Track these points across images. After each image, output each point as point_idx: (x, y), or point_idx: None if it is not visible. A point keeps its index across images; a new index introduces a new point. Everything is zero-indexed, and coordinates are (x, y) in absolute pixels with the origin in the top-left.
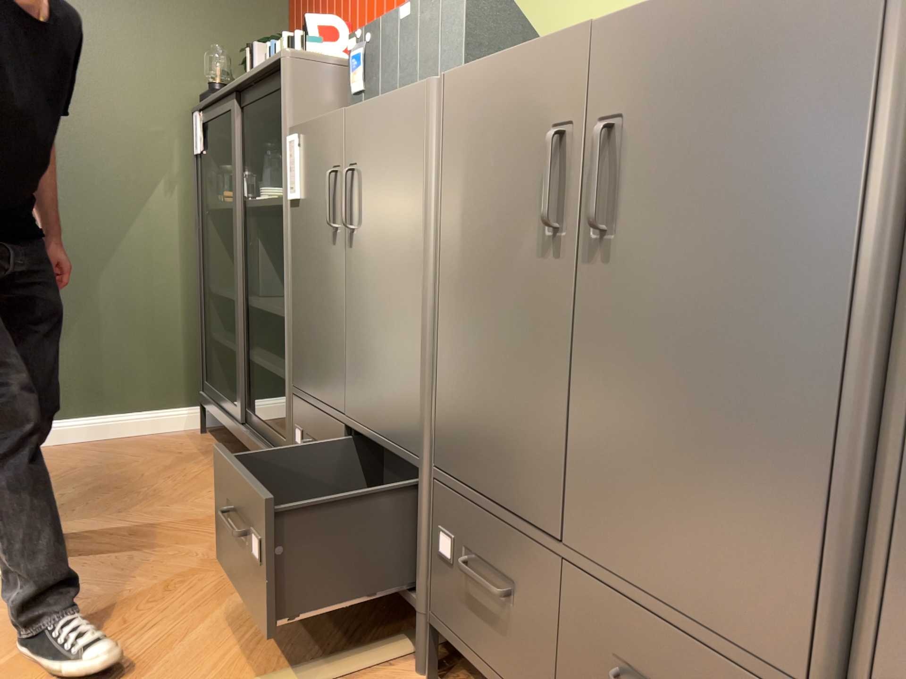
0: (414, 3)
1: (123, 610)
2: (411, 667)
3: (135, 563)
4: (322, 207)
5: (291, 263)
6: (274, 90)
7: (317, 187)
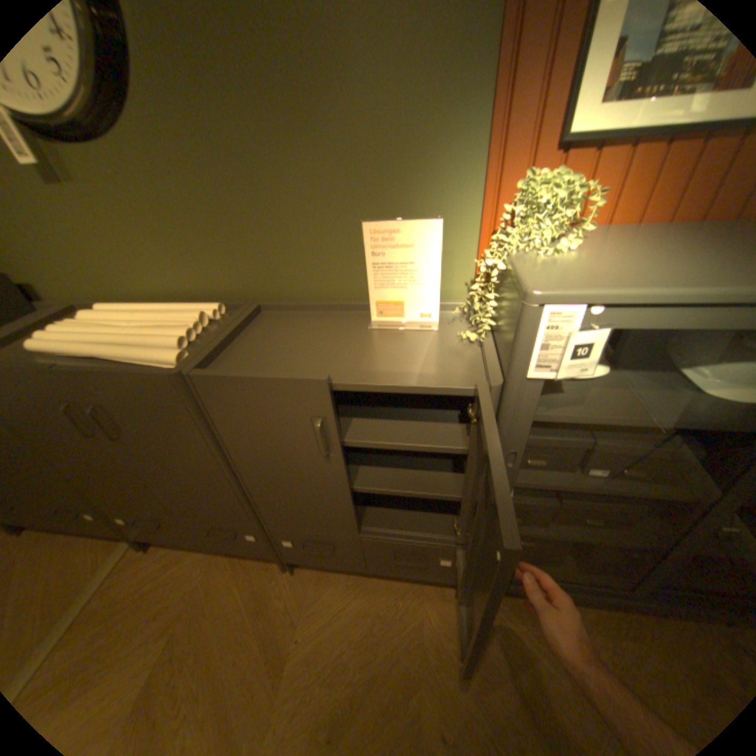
0: None
1: None
2: (132, 551)
3: None
4: None
5: None
6: None
7: None
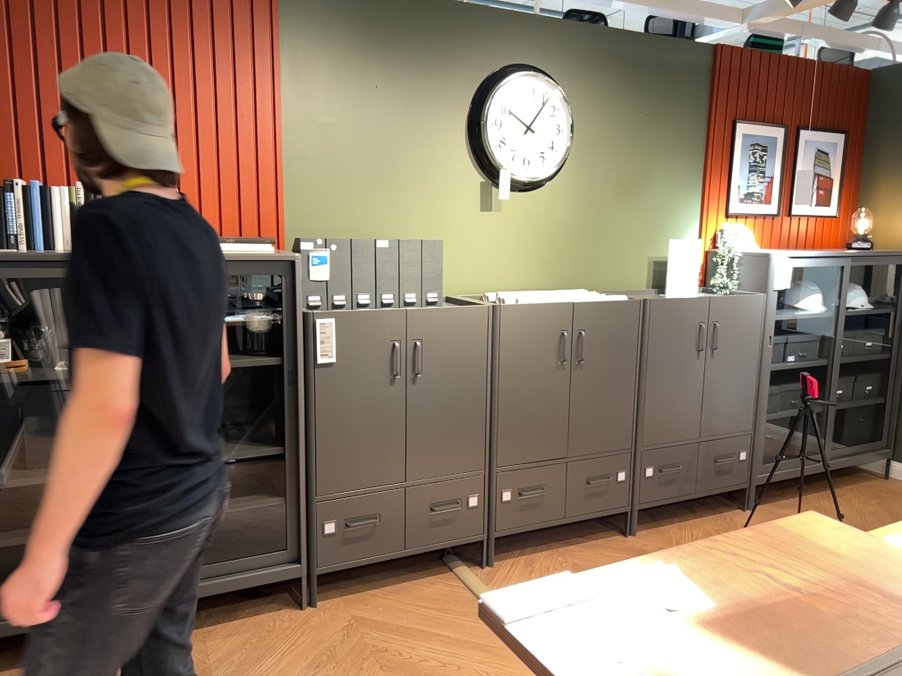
0: (393, 240)
1: (405, 666)
2: (477, 571)
3: (332, 674)
4: (373, 365)
5: (314, 408)
6: (239, 272)
7: (365, 353)
